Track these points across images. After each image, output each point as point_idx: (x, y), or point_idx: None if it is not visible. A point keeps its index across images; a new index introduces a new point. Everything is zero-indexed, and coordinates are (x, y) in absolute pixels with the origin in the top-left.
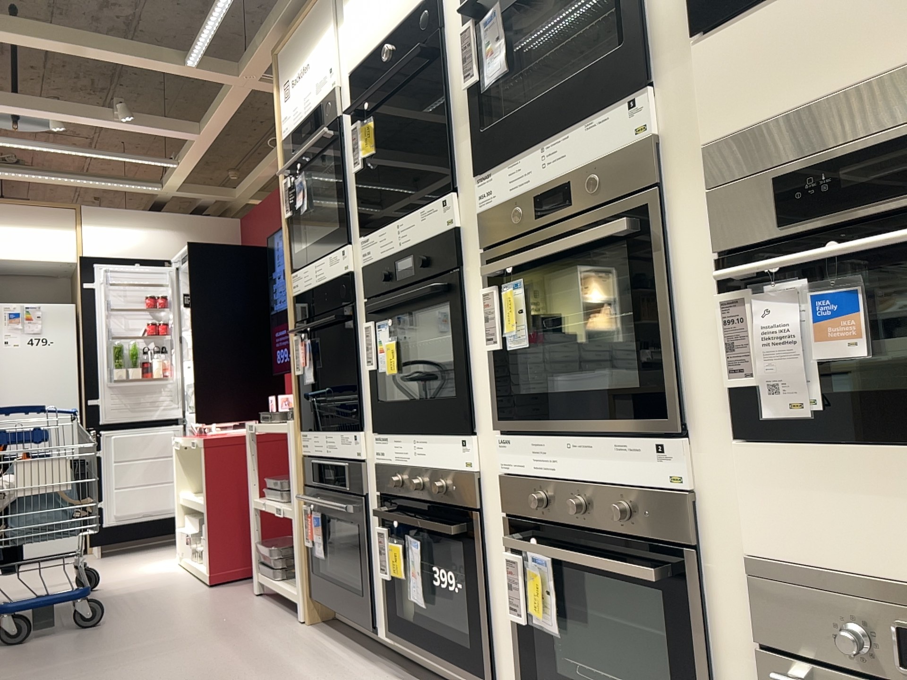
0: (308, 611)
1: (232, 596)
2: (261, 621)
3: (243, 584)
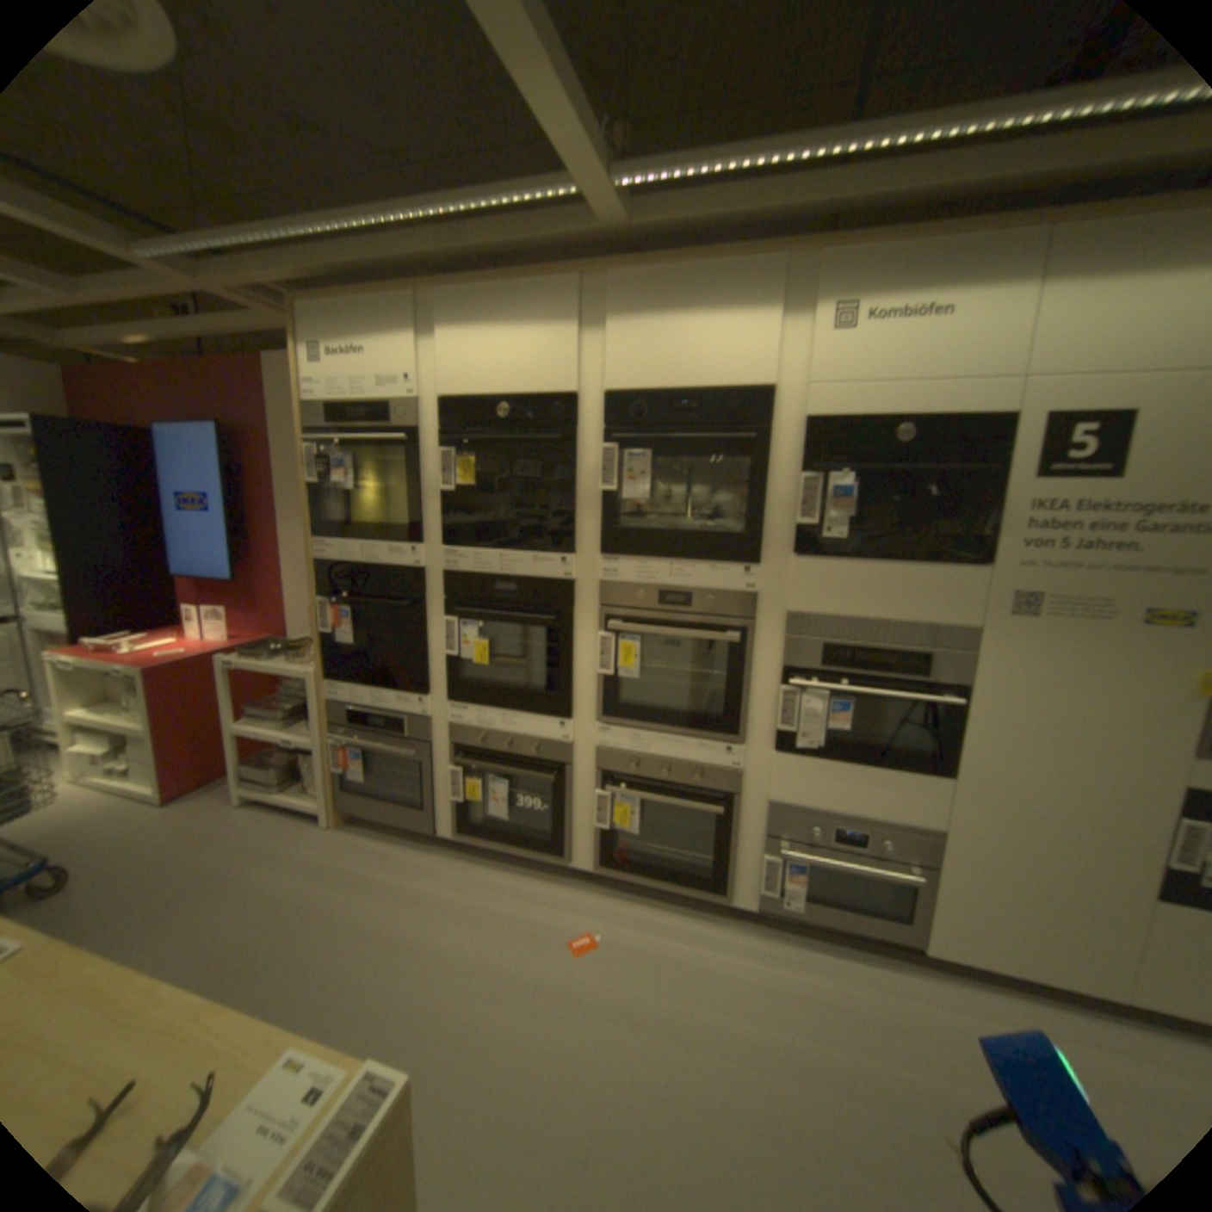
0: (333, 823)
1: (205, 818)
2: (277, 840)
3: (202, 801)
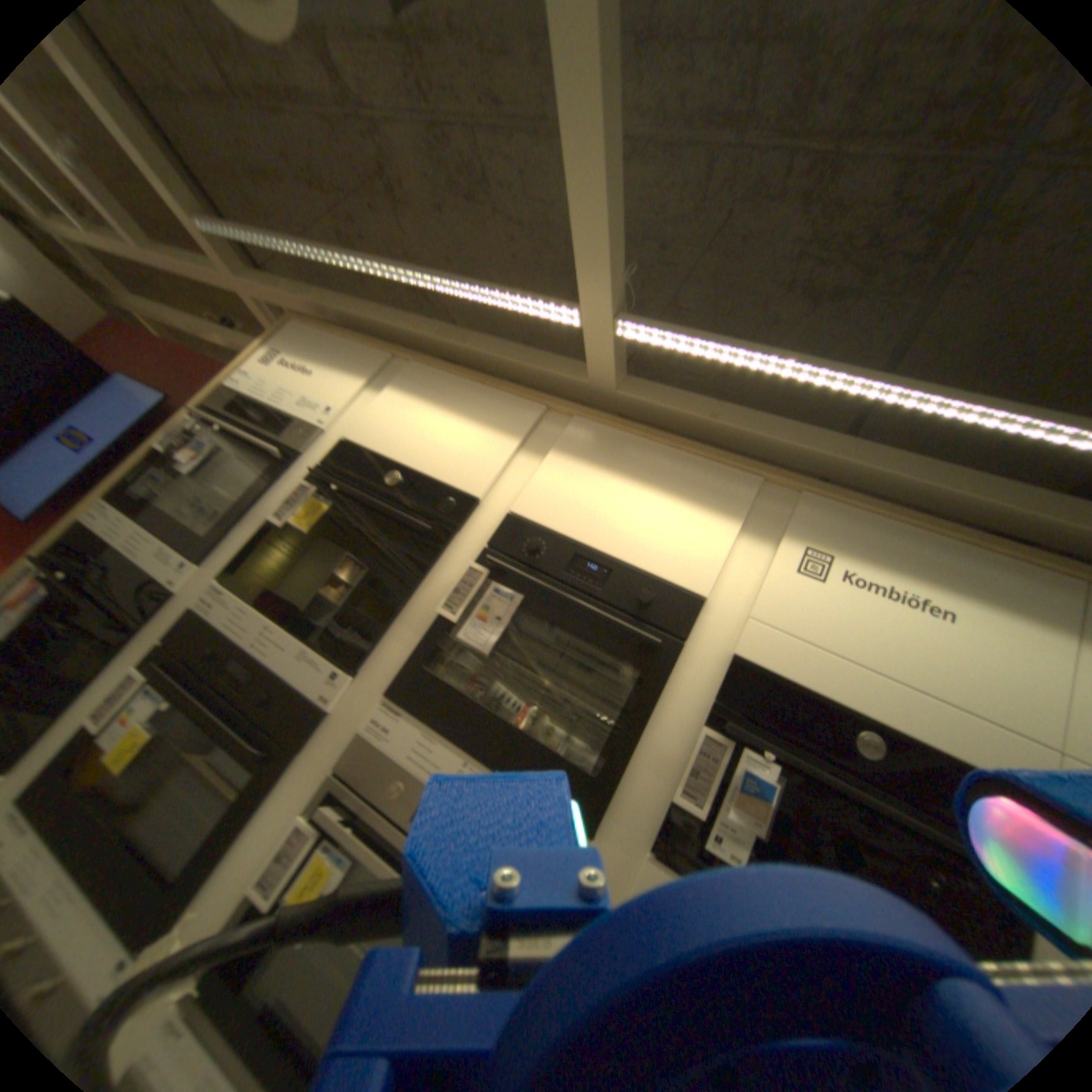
0: None
1: None
2: None
3: None
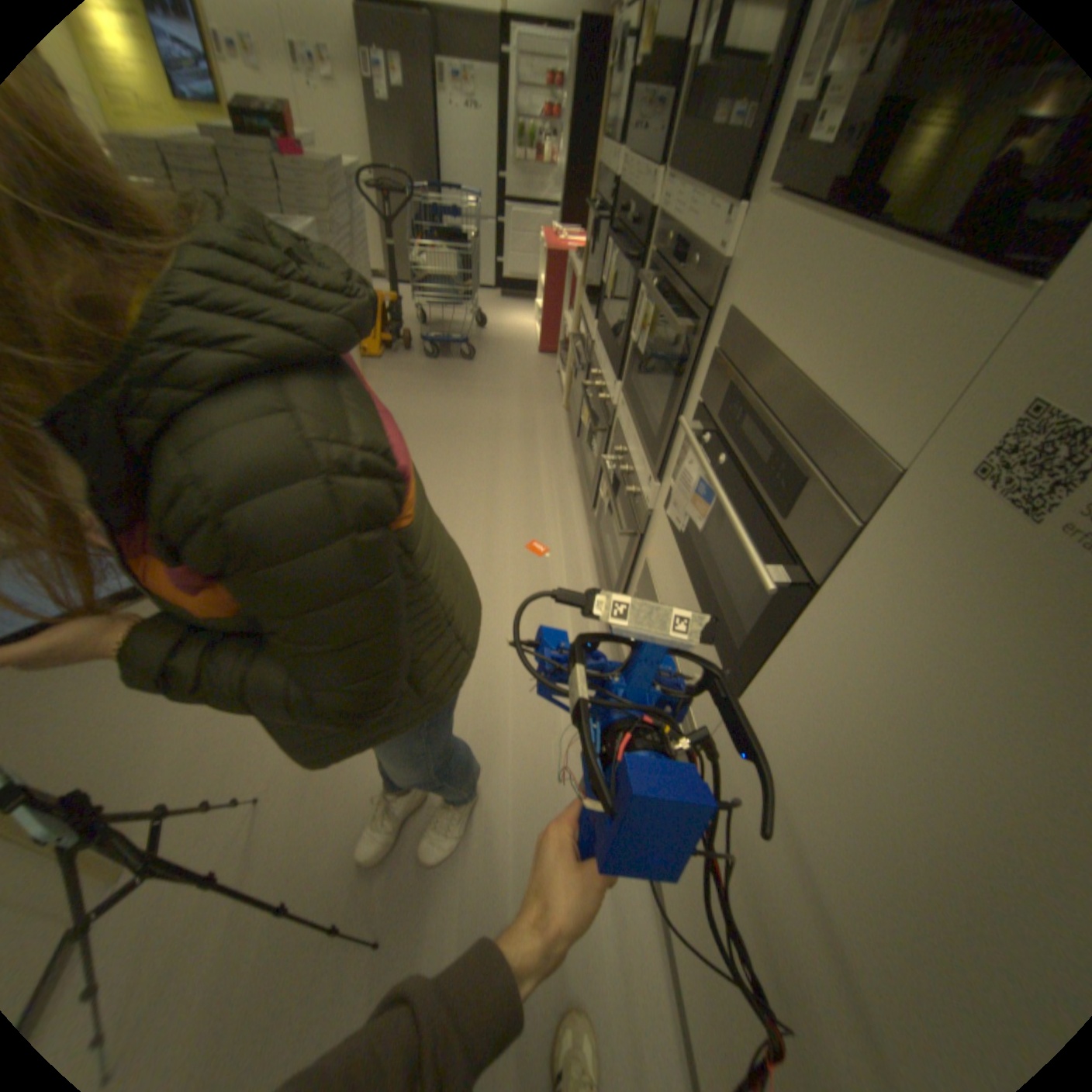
0: (565, 405)
1: (544, 370)
2: (545, 398)
3: (555, 362)
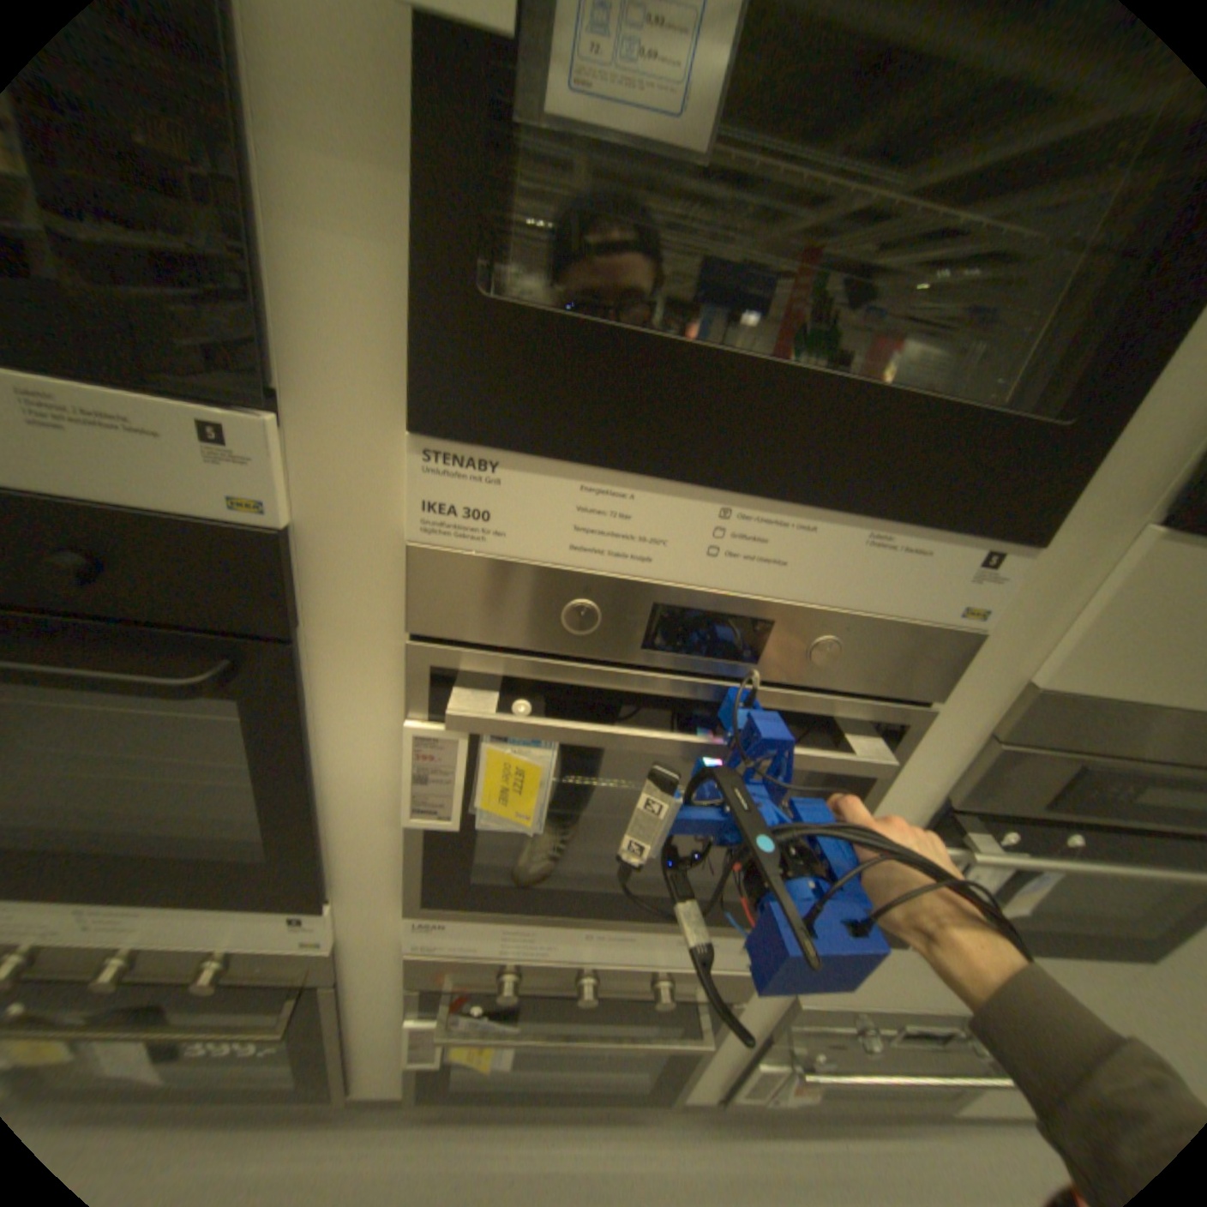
0: None
1: None
2: None
3: None
